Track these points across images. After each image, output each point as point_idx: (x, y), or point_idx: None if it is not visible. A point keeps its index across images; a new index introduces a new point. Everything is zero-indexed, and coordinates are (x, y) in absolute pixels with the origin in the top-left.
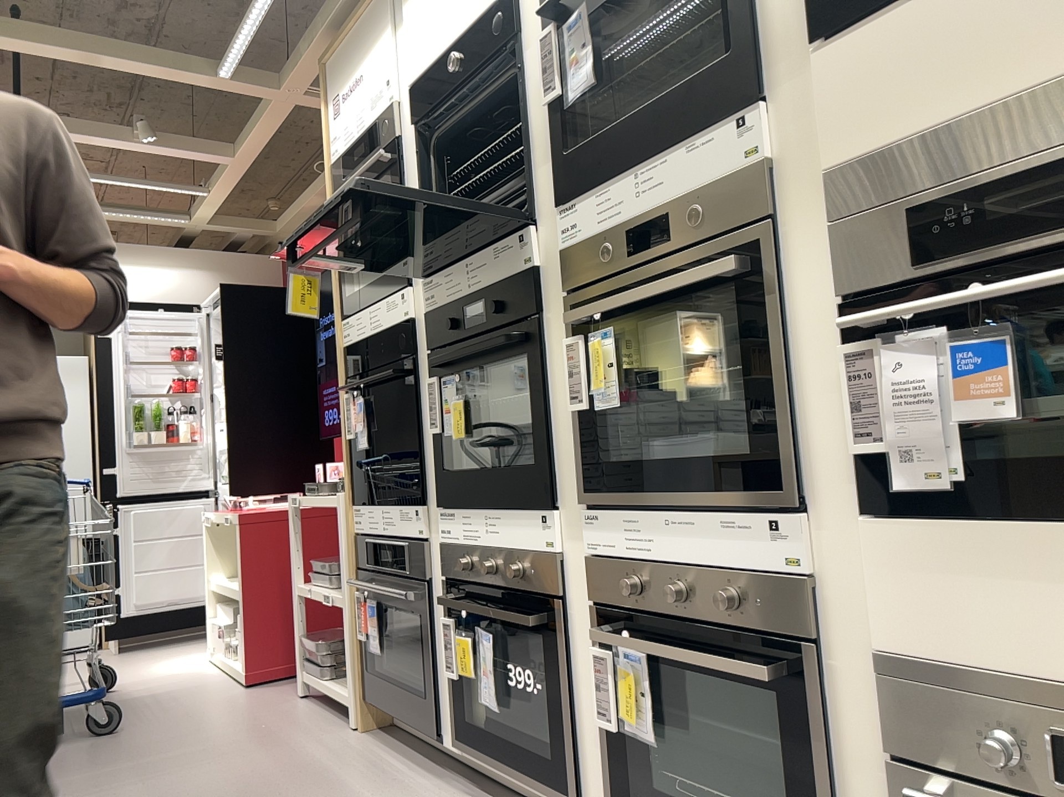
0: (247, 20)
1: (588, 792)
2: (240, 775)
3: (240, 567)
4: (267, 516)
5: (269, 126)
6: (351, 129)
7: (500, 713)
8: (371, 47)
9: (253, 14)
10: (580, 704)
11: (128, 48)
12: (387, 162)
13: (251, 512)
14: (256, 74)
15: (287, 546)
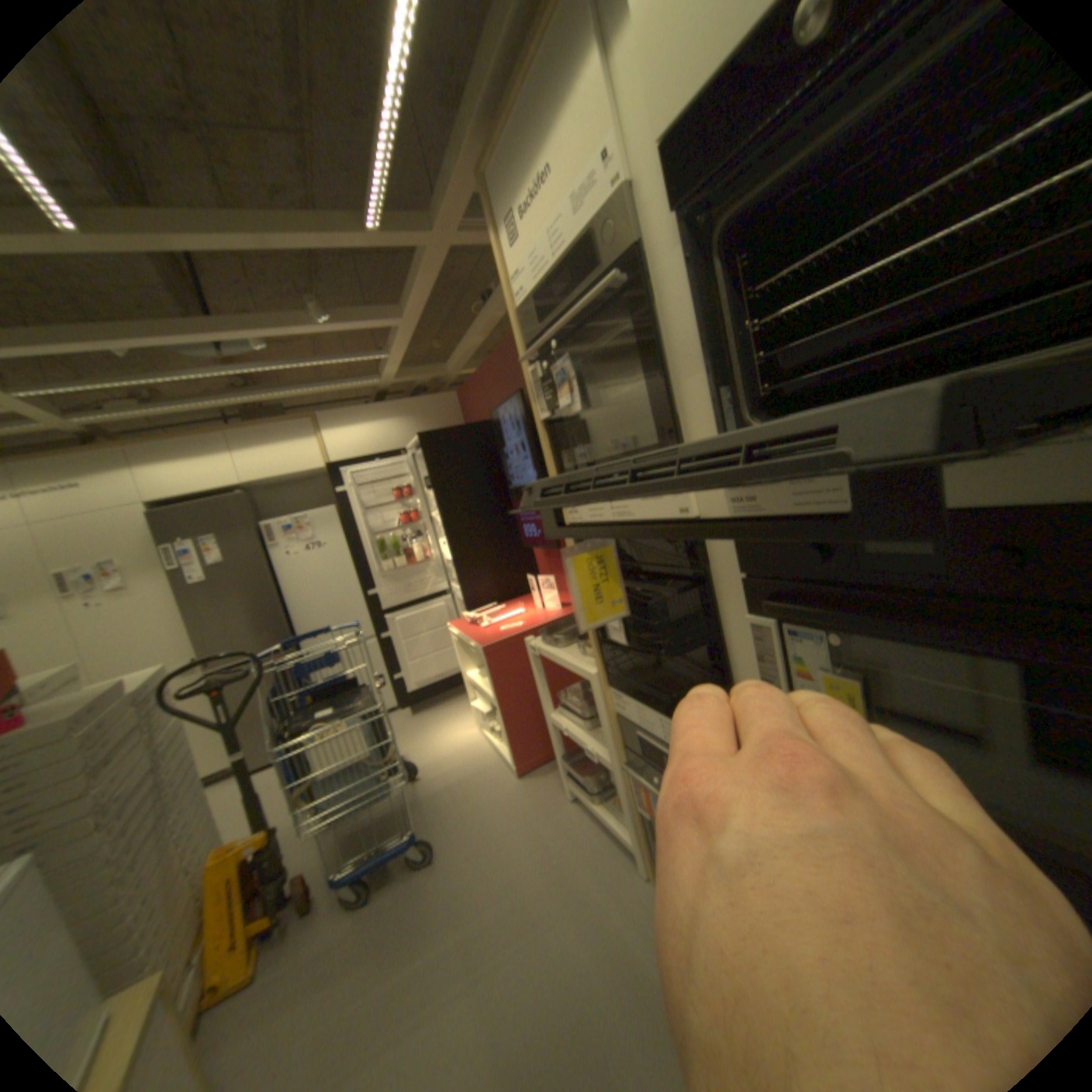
0: (377, 126)
1: None
2: (564, 984)
3: (490, 677)
4: (505, 642)
5: (428, 274)
6: (542, 249)
7: None
8: (560, 100)
9: (383, 110)
10: None
11: (259, 210)
12: (624, 285)
13: (492, 642)
14: (403, 212)
15: (526, 661)
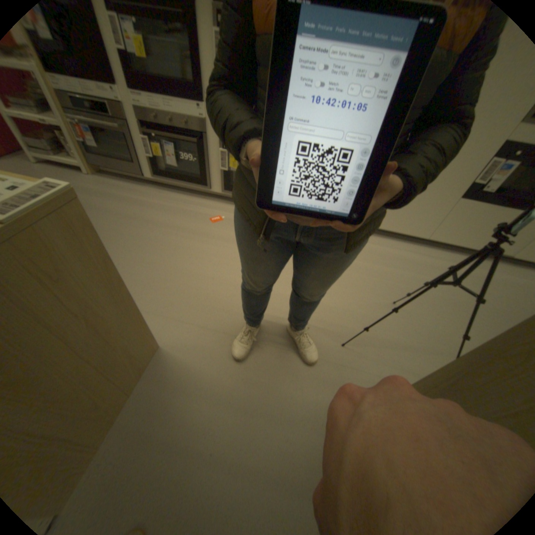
0: None
1: (212, 183)
2: None
3: None
4: None
5: None
6: None
7: (177, 166)
8: None
9: None
10: (210, 162)
11: None
12: None
13: None
14: None
15: None
